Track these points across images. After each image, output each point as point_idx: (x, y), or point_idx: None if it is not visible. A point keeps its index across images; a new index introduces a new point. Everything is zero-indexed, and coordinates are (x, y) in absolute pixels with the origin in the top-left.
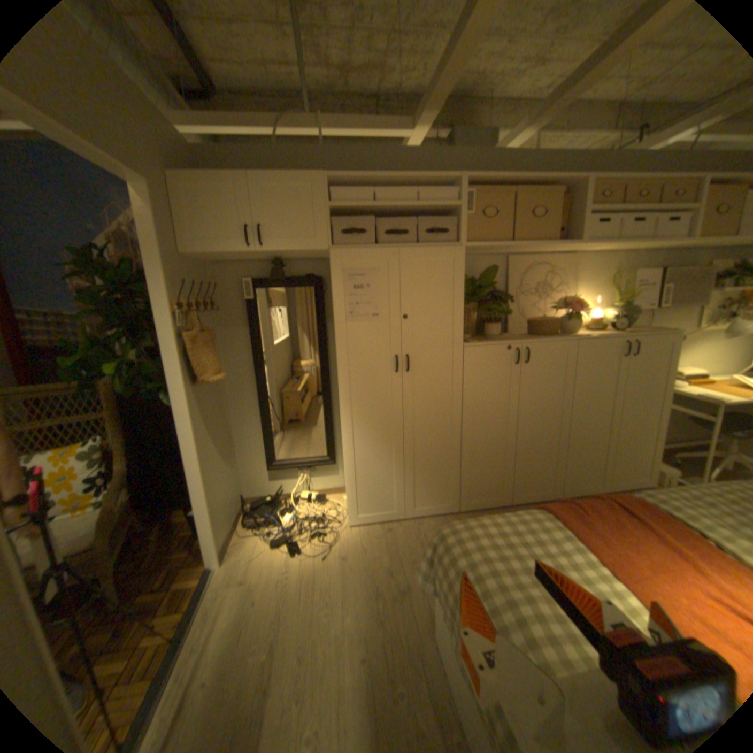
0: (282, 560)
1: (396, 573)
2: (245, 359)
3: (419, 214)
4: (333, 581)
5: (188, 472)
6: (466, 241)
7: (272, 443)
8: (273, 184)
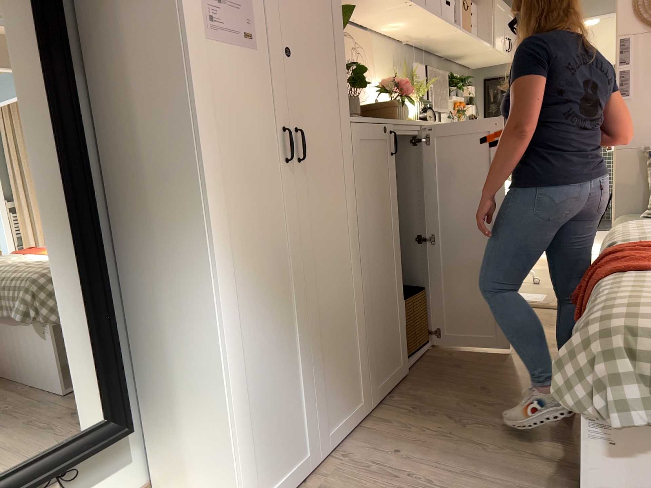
0: None
1: None
2: None
3: None
4: None
5: None
6: None
7: None
8: None
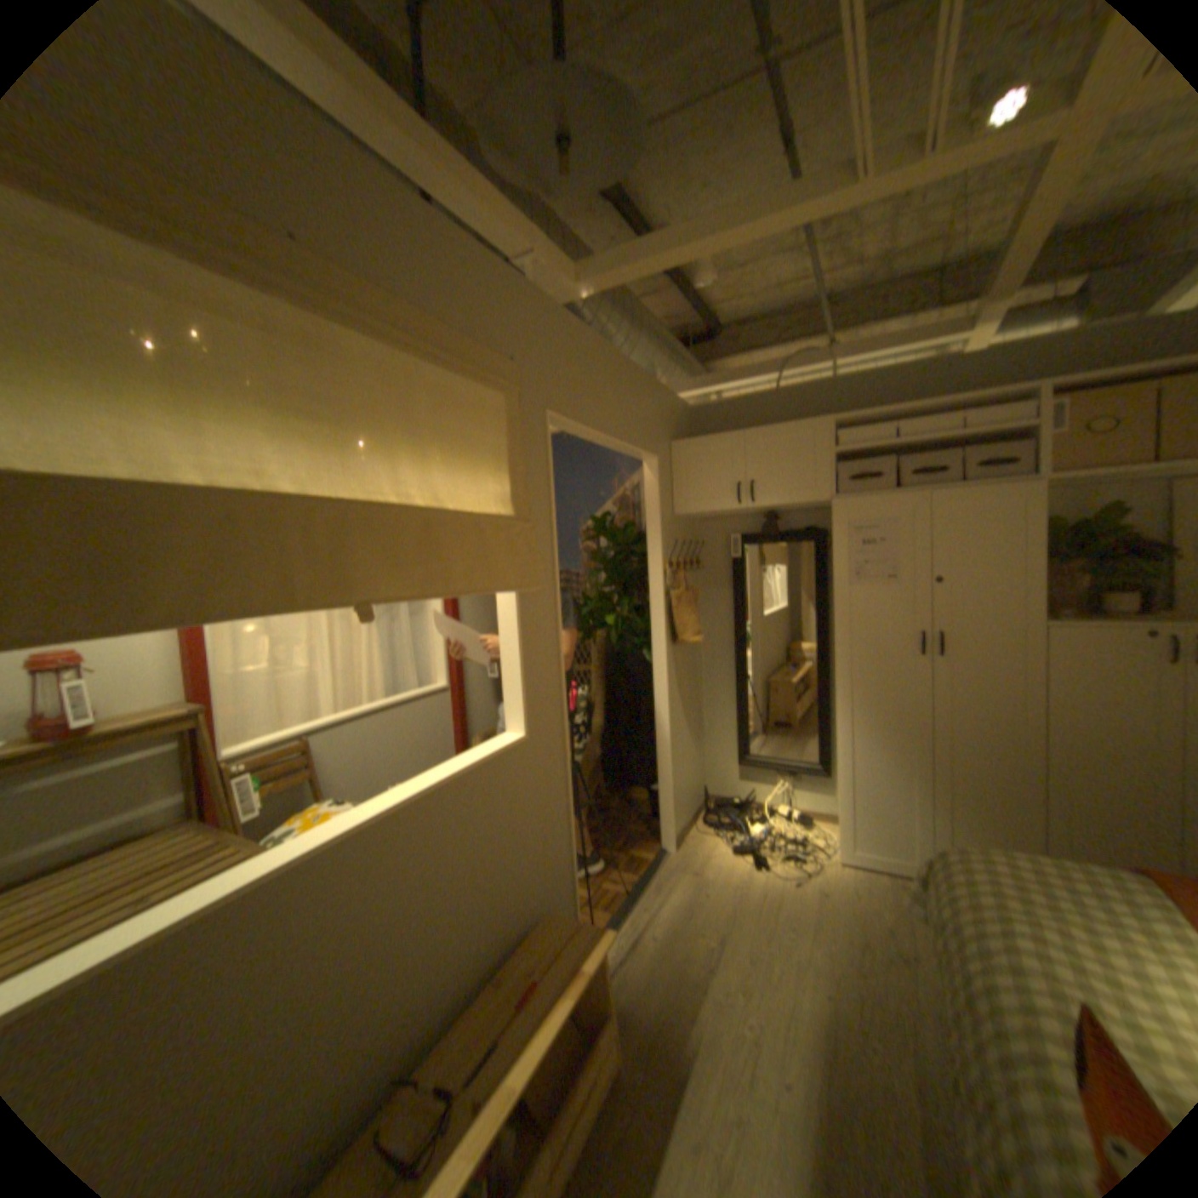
0: (745, 873)
1: (903, 942)
2: (724, 628)
3: (971, 444)
4: (807, 917)
5: (657, 736)
6: (1052, 473)
7: (747, 735)
8: (771, 440)
